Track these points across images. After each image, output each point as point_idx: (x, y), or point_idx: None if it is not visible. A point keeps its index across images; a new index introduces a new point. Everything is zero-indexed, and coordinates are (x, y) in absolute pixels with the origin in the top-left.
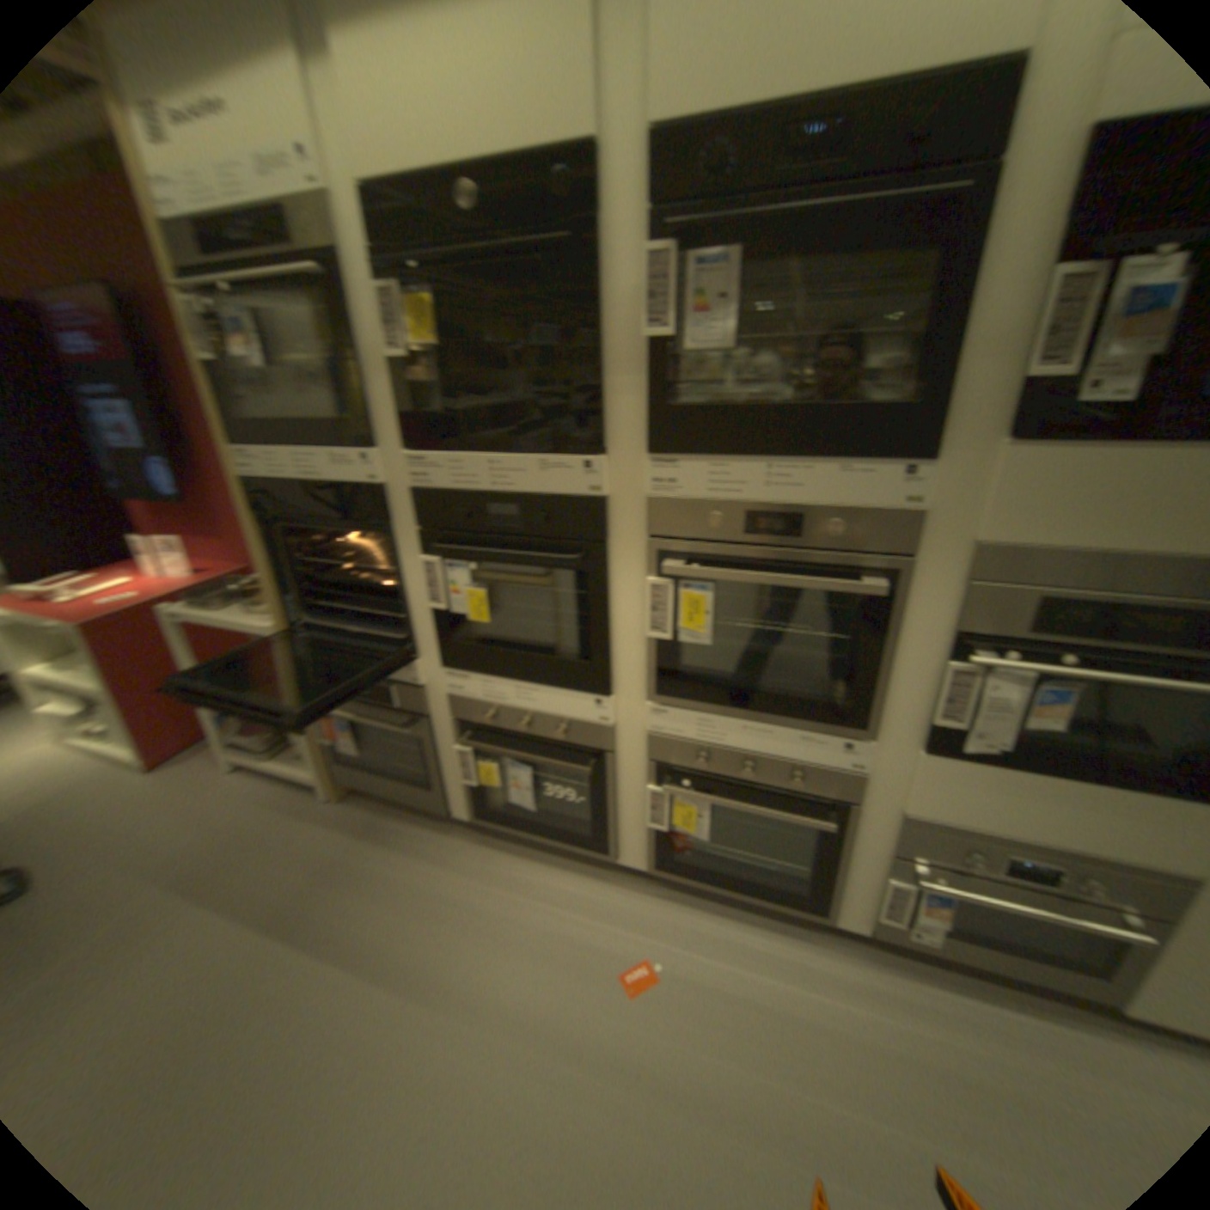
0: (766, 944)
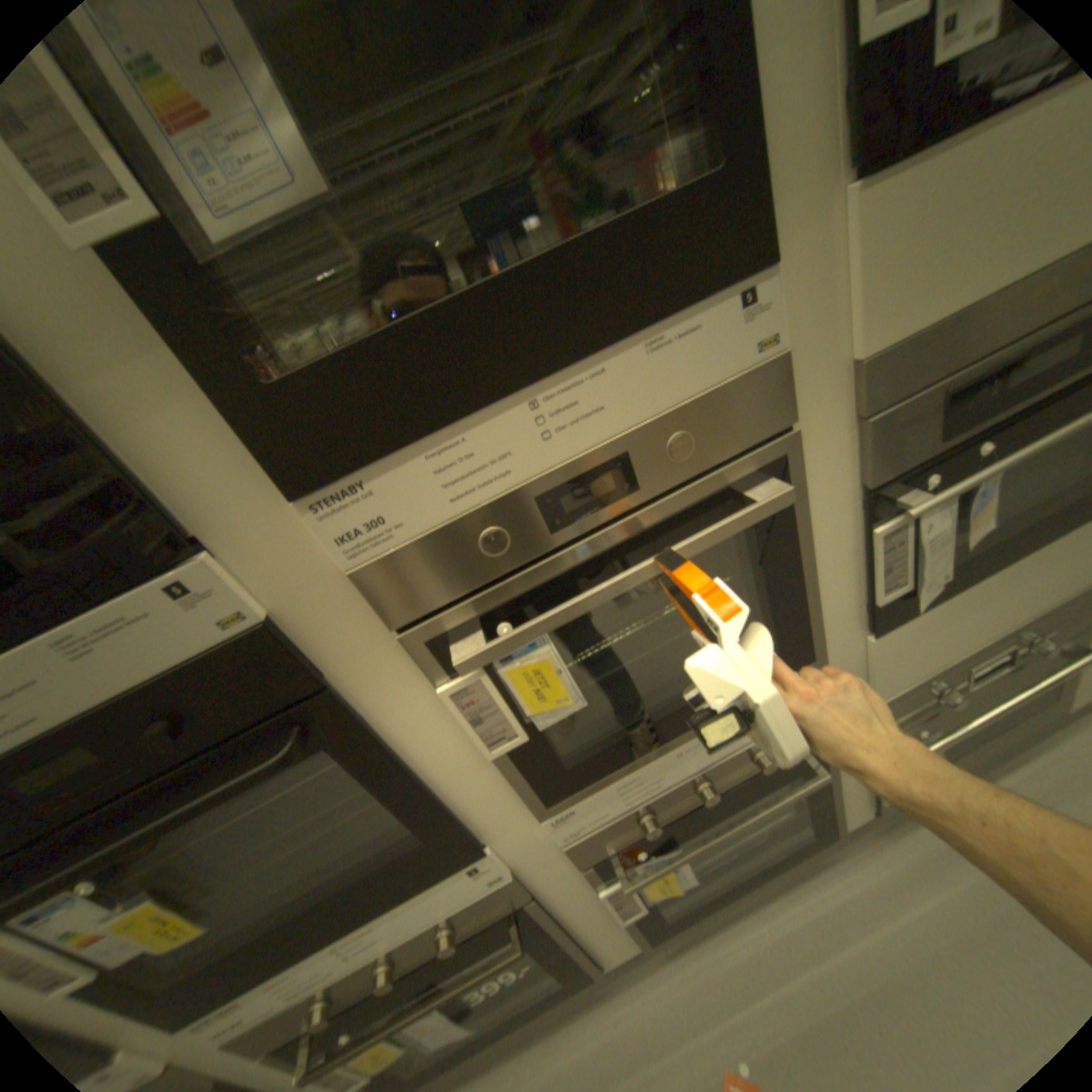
0: (798, 909)
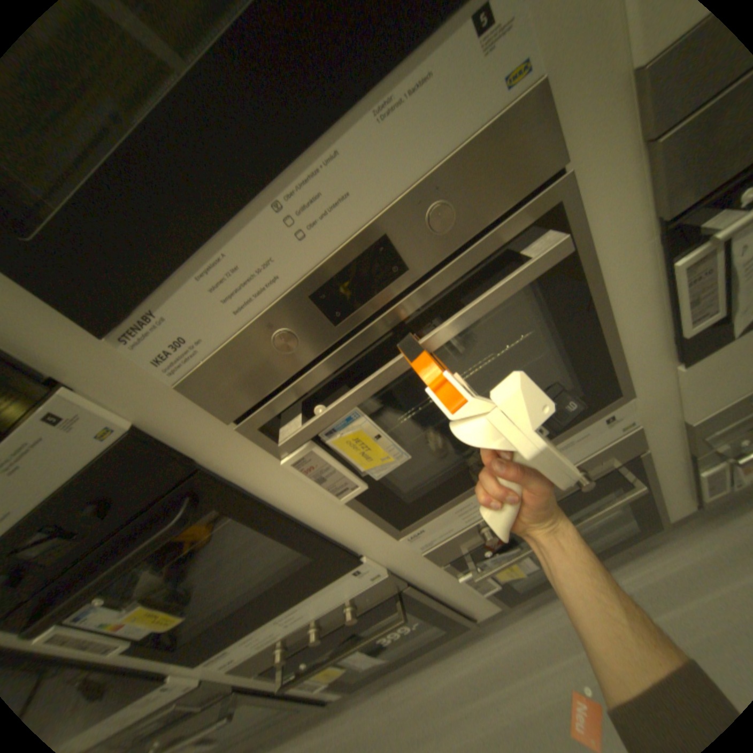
0: (629, 578)
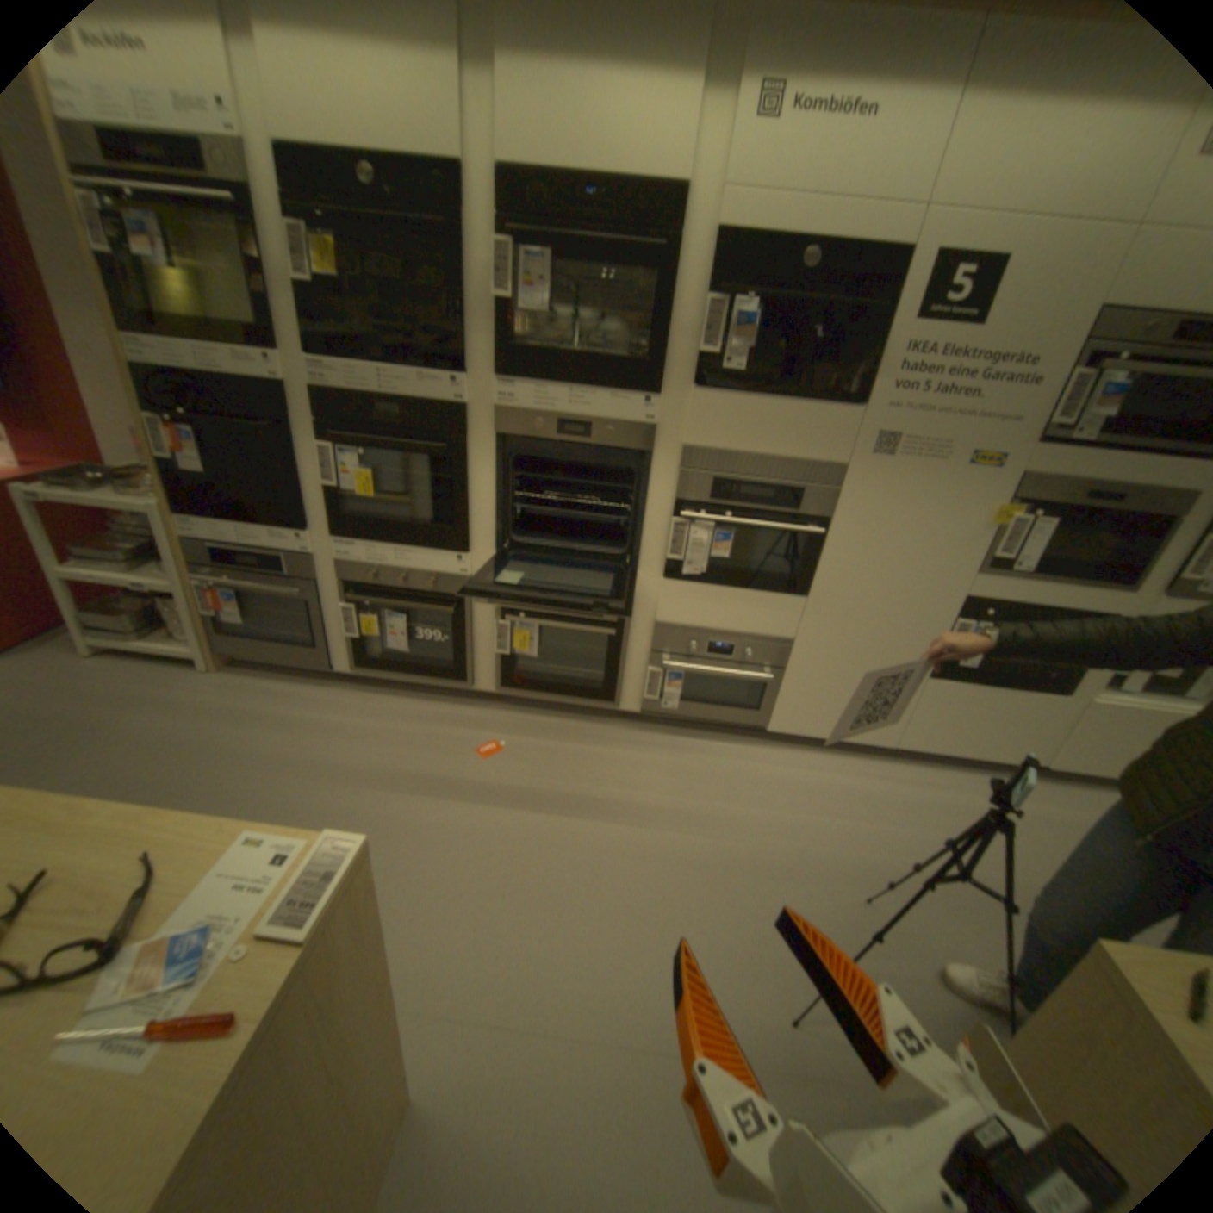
0: (576, 727)
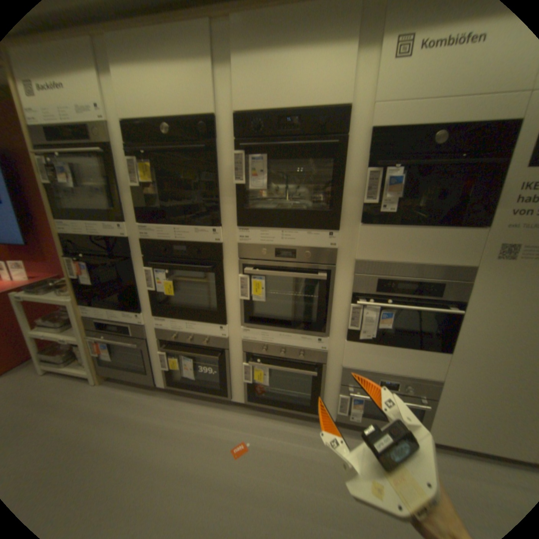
0: (295, 430)
